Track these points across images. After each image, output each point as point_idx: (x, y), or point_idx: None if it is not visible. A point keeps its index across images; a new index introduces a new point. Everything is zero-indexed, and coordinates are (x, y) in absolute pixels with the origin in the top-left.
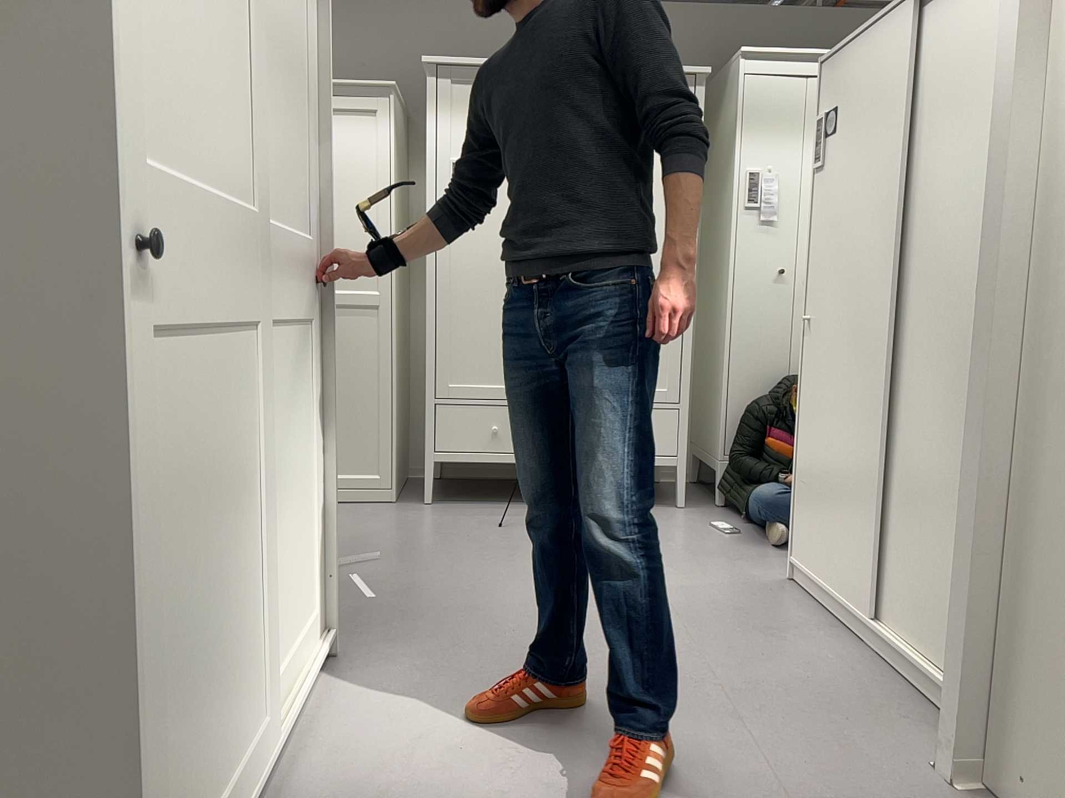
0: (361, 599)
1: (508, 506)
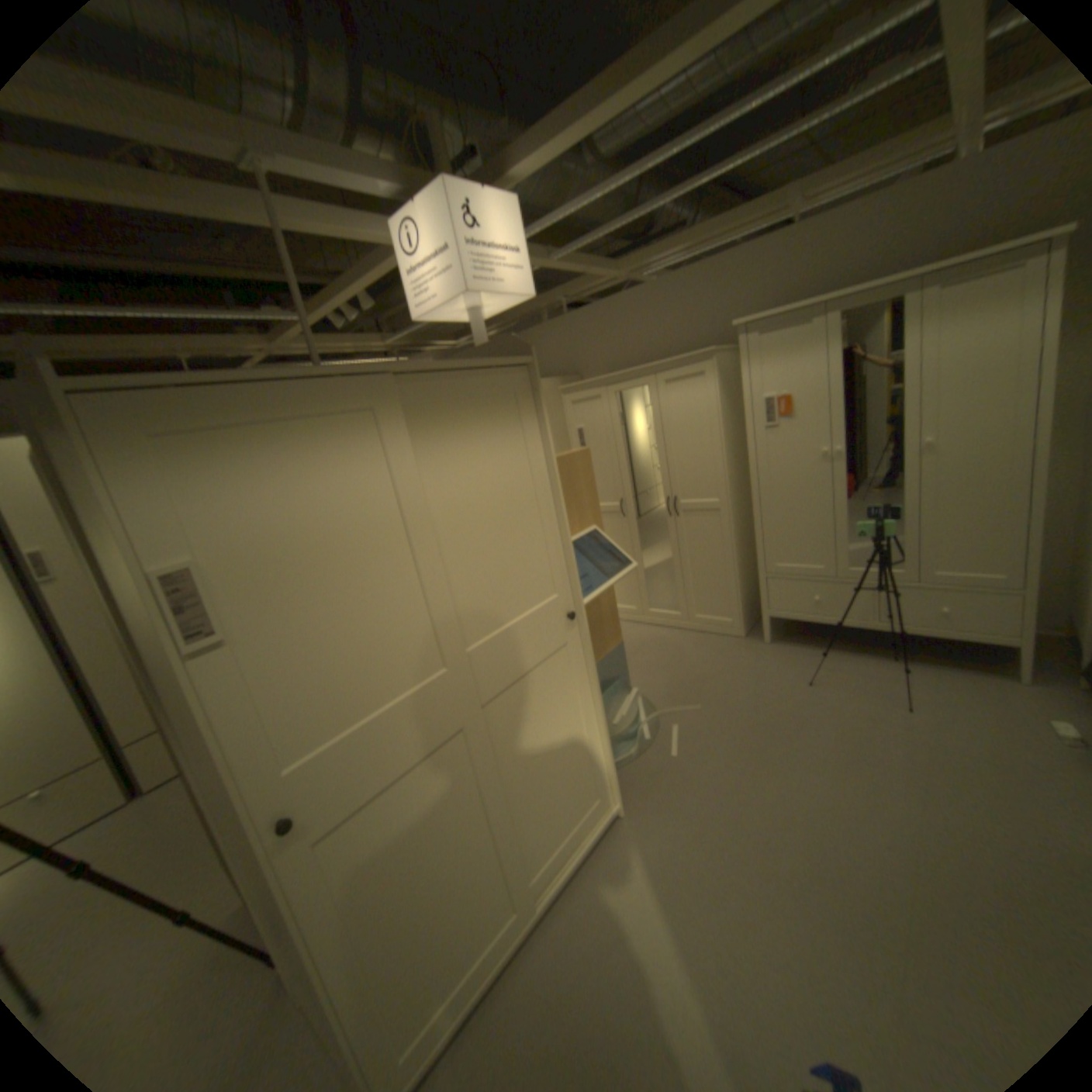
0: (669, 755)
1: (832, 656)
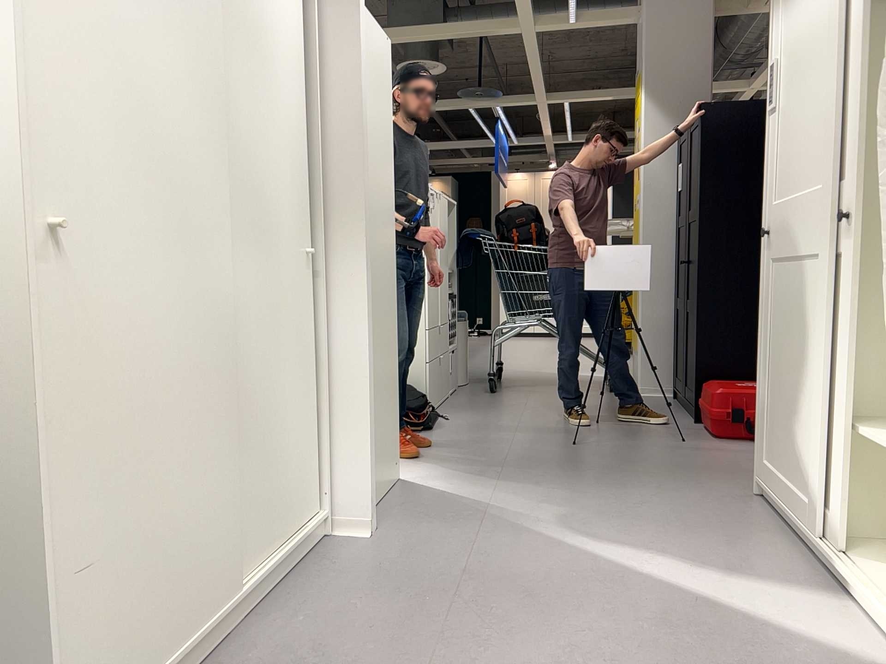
0: None
1: None
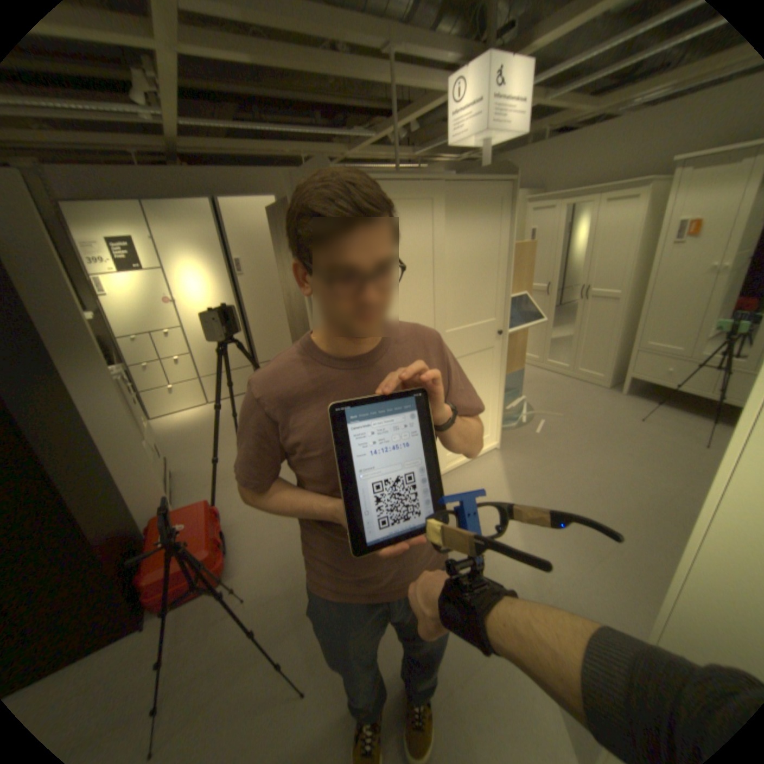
0: (535, 432)
1: (669, 411)
